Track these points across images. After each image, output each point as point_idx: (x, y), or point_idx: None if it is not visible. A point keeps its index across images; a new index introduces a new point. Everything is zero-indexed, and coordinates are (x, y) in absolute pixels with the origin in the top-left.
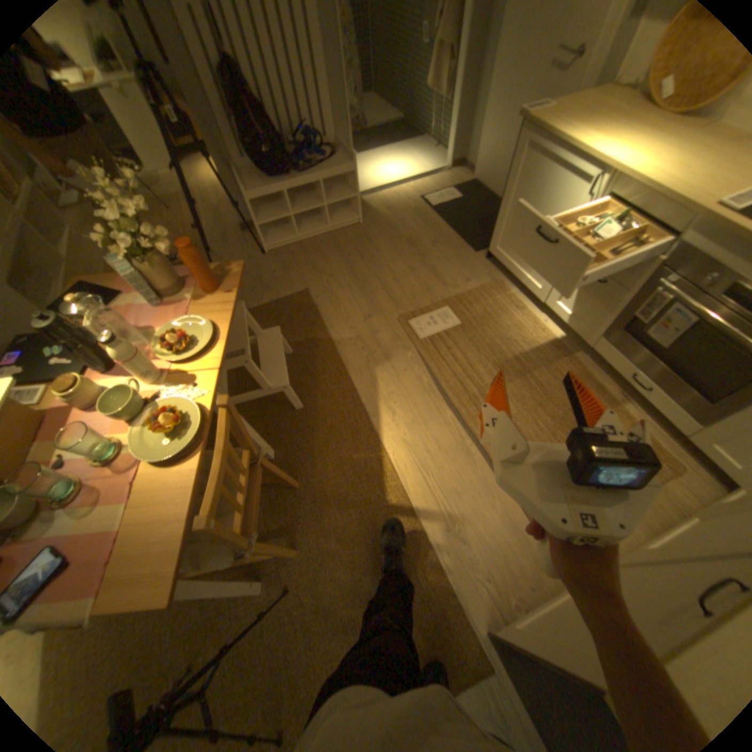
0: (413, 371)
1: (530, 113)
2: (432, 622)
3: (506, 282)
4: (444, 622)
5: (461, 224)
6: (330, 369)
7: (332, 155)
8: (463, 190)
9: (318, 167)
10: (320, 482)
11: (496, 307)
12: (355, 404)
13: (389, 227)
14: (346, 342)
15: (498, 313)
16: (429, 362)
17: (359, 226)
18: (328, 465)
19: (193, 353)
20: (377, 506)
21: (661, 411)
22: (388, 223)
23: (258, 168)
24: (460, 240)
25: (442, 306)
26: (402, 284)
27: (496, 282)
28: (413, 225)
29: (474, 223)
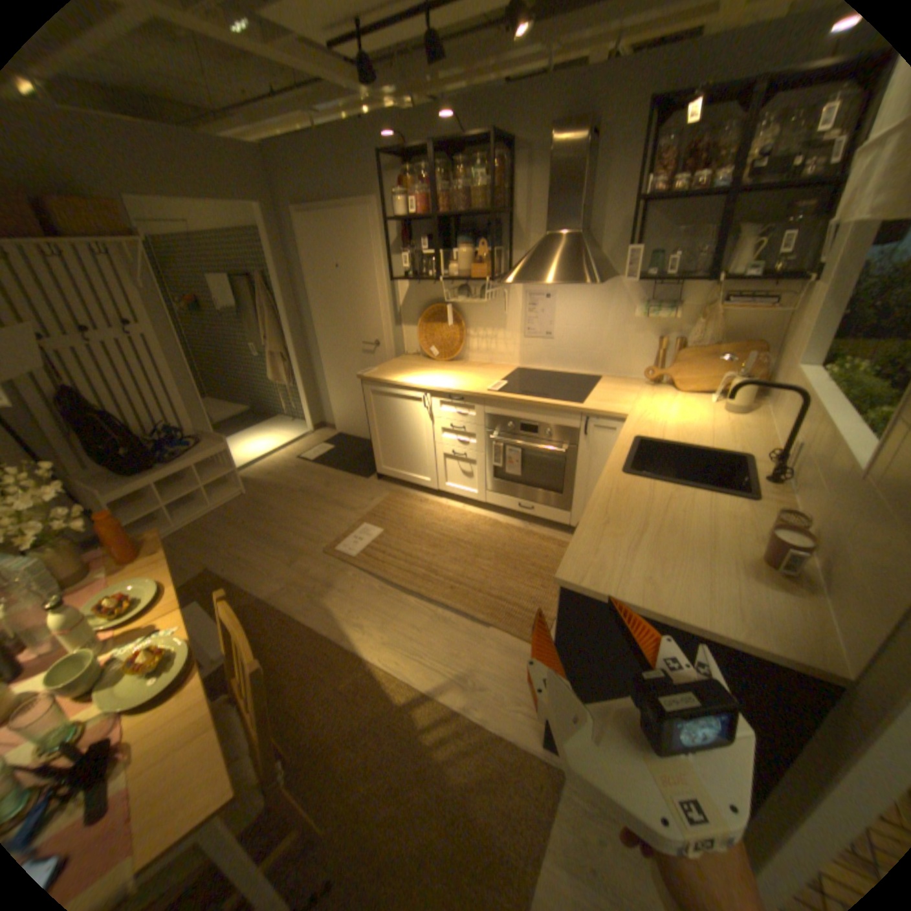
0: (360, 584)
1: (363, 376)
2: (495, 777)
3: (403, 489)
4: (504, 767)
5: (344, 464)
6: (270, 626)
7: (197, 444)
8: (332, 443)
9: (185, 455)
10: (313, 737)
11: (405, 508)
12: (315, 641)
13: (276, 487)
14: (277, 594)
15: (408, 511)
16: (371, 570)
17: (242, 496)
18: (313, 714)
19: (137, 612)
20: (387, 716)
21: (546, 518)
22: (274, 485)
23: (107, 474)
24: (349, 475)
25: (359, 524)
26: (312, 524)
27: (394, 491)
28: (299, 479)
29: (354, 460)
